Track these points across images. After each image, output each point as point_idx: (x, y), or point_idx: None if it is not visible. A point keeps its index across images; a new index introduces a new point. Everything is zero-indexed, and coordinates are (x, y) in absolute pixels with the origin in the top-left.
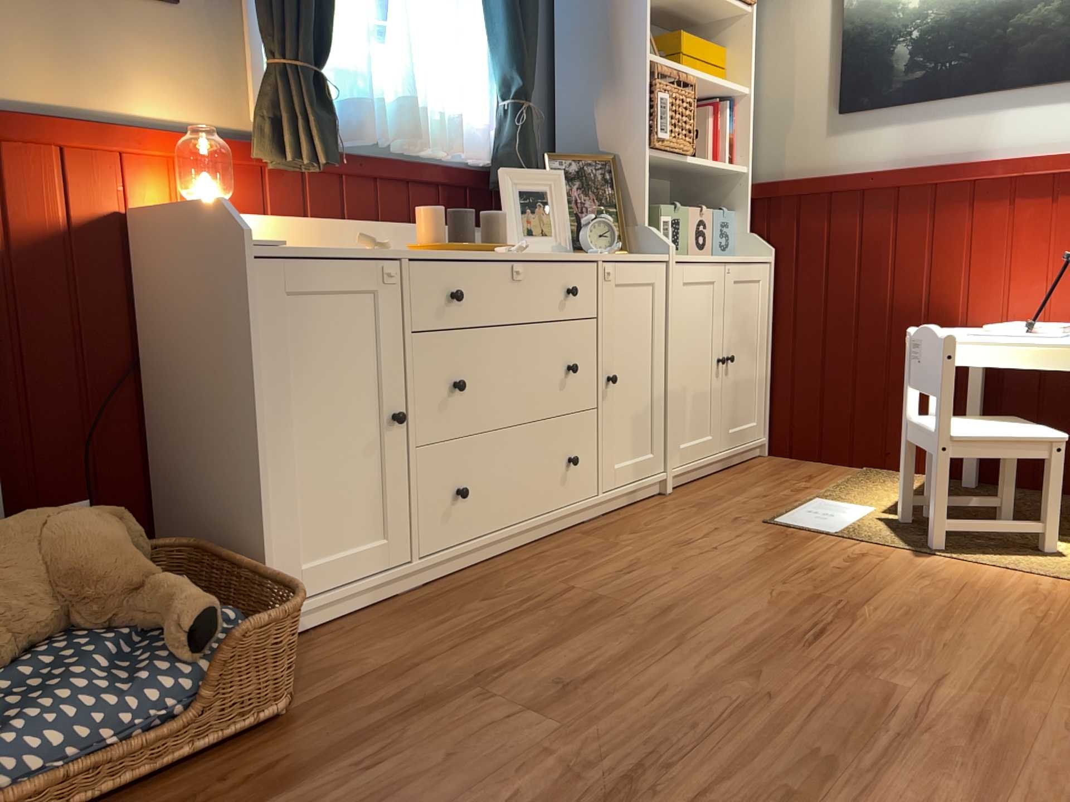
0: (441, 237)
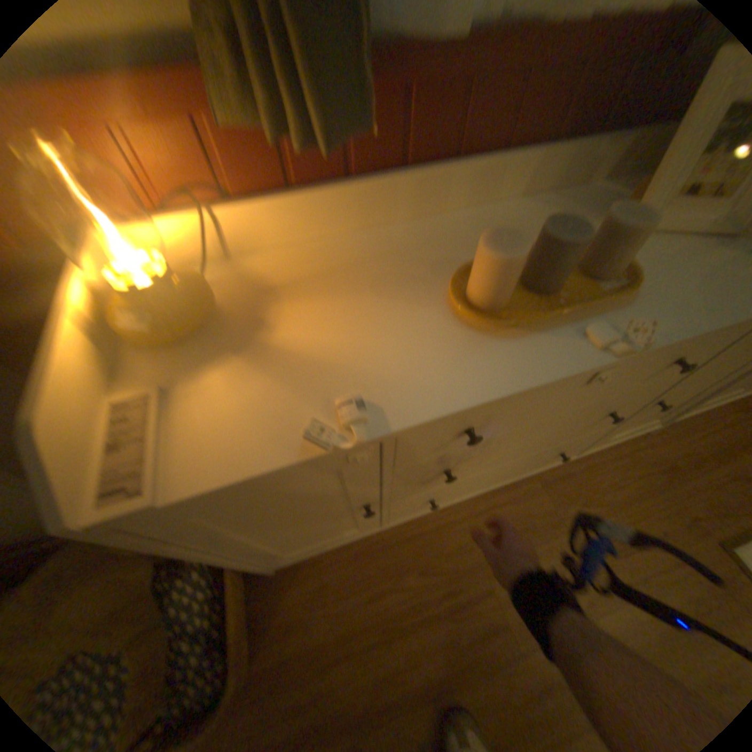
0: (510, 290)
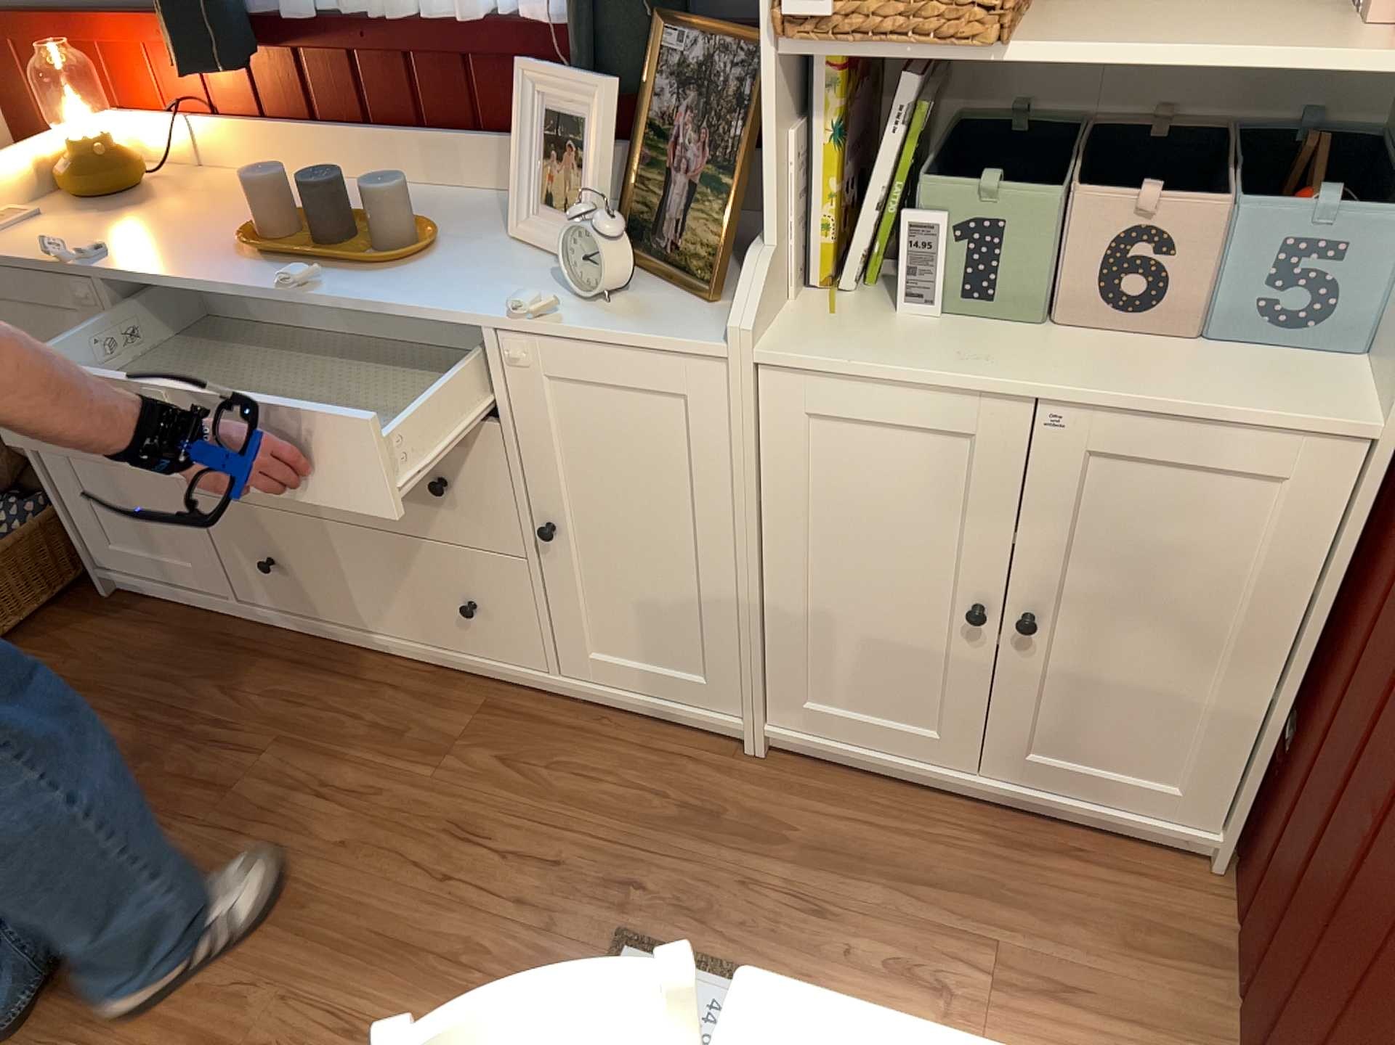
0: (279, 229)
